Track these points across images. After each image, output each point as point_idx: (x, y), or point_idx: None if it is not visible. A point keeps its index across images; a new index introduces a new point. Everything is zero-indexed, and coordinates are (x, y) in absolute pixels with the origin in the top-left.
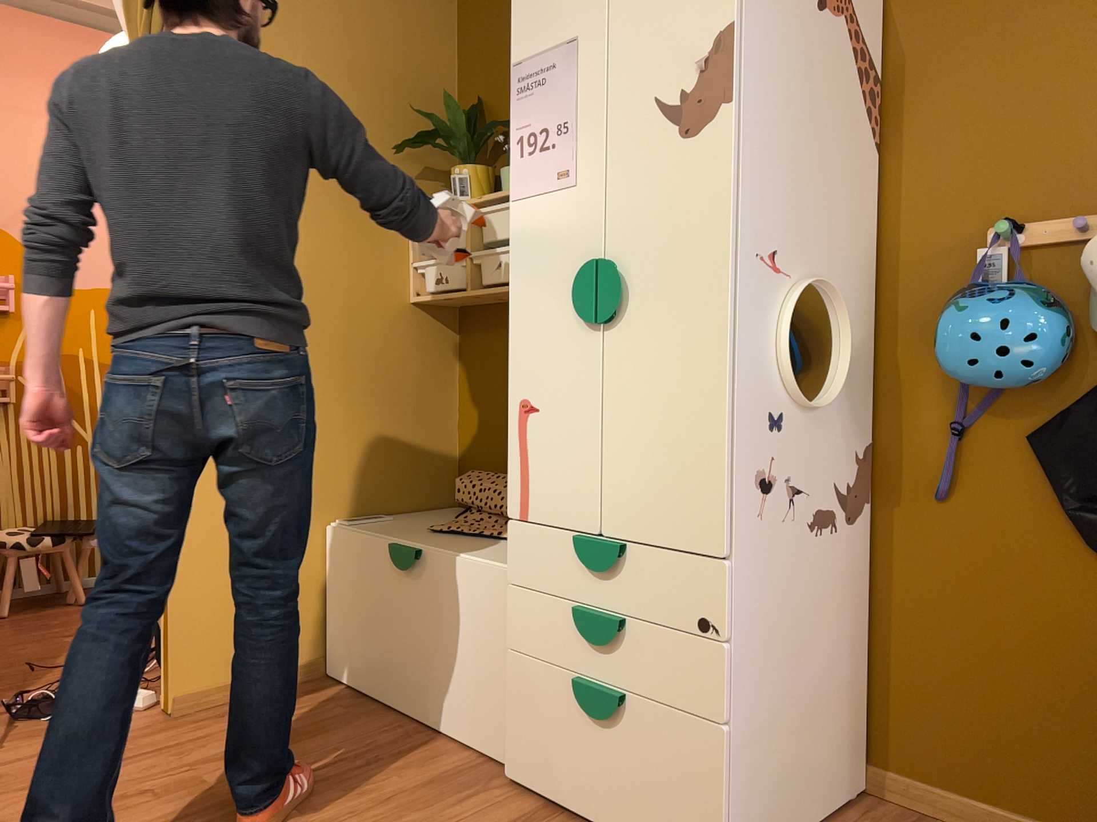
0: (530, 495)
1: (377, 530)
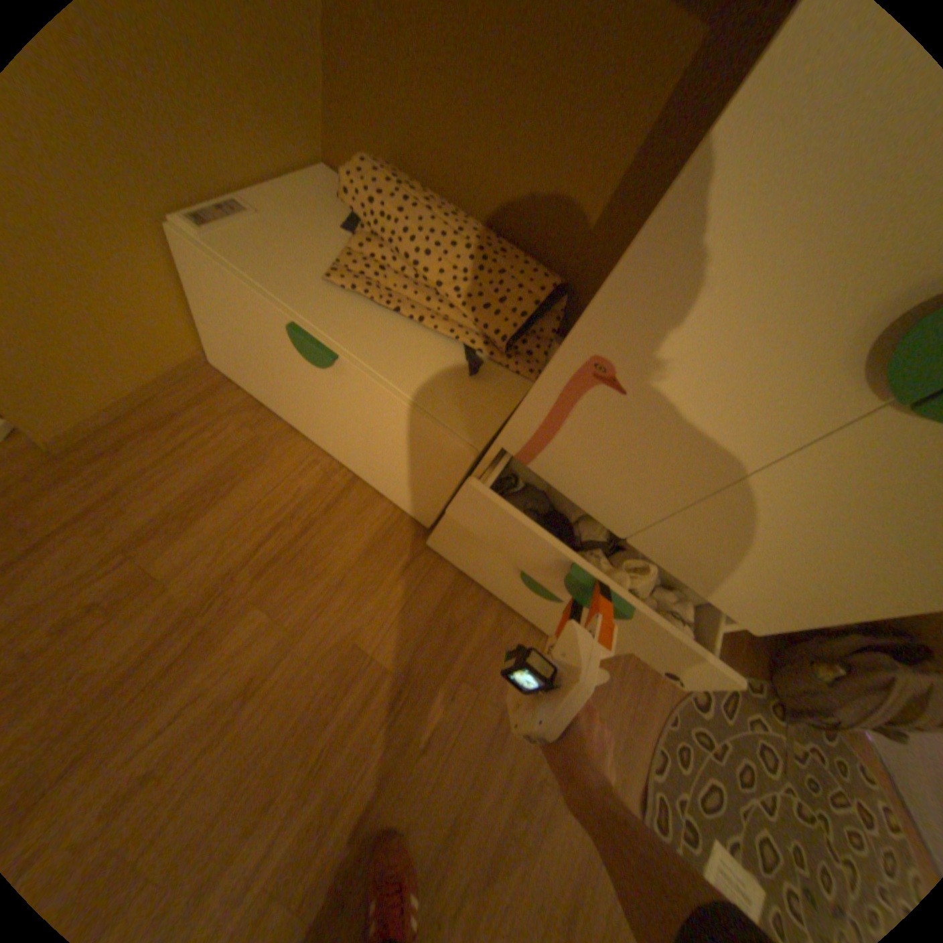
0: (547, 453)
1: (253, 263)
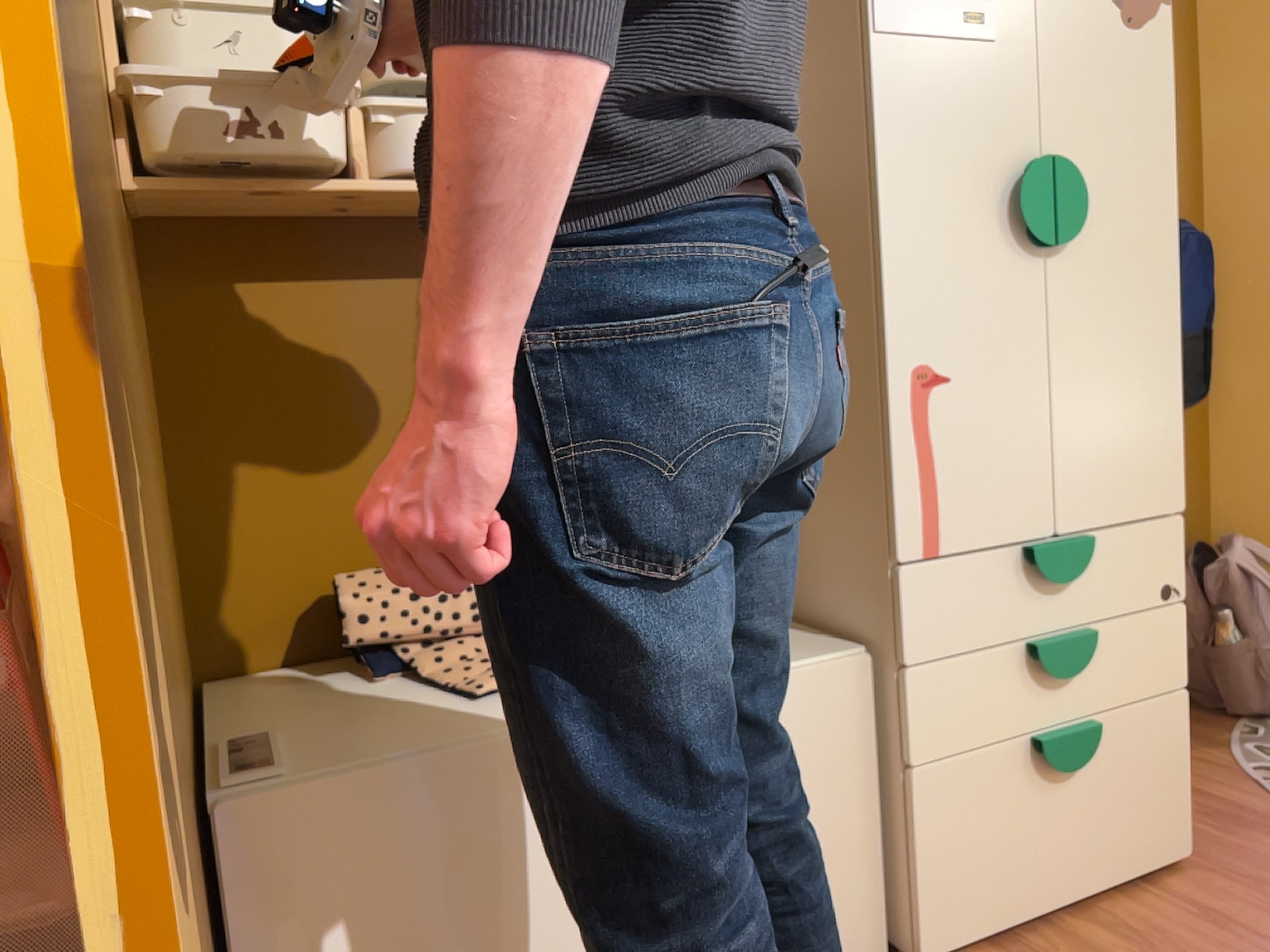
0: (944, 513)
1: (391, 746)
